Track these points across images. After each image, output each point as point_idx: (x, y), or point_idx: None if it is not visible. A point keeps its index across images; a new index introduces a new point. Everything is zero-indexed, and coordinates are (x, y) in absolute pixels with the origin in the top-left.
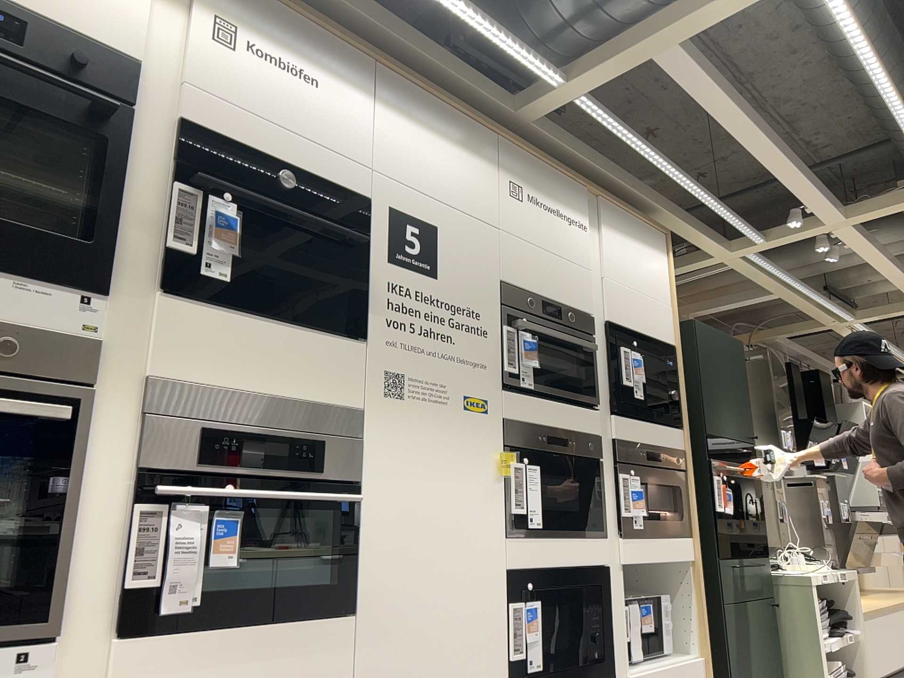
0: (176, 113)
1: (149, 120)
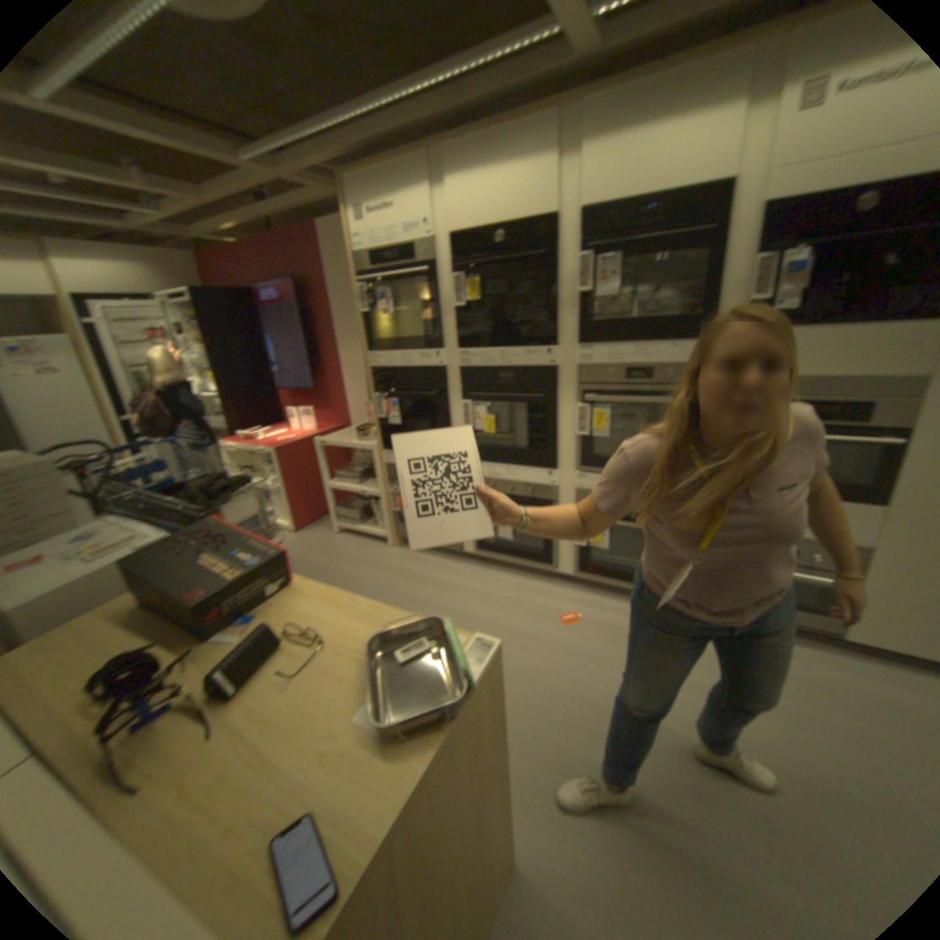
0: (762, 198)
1: (741, 216)
